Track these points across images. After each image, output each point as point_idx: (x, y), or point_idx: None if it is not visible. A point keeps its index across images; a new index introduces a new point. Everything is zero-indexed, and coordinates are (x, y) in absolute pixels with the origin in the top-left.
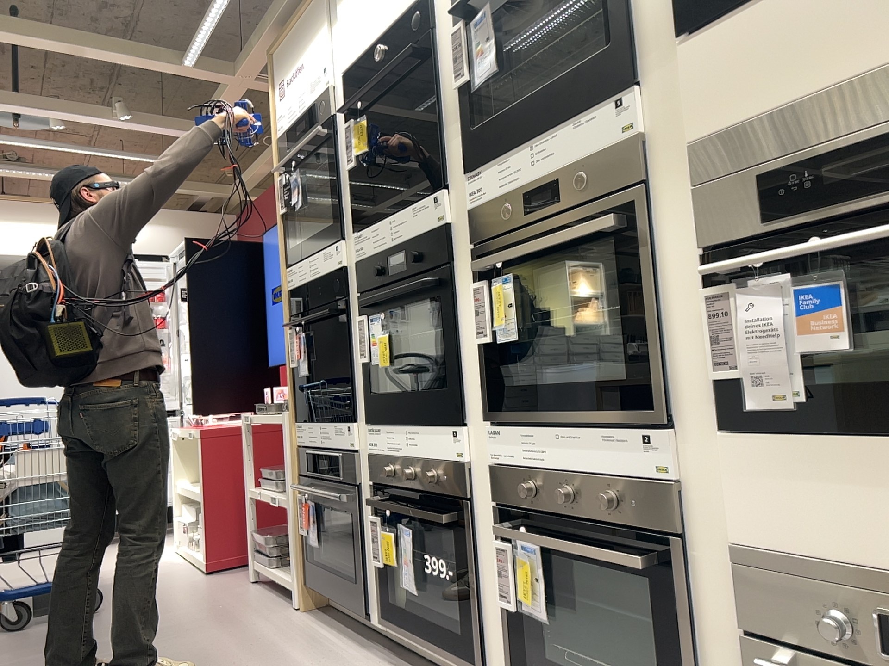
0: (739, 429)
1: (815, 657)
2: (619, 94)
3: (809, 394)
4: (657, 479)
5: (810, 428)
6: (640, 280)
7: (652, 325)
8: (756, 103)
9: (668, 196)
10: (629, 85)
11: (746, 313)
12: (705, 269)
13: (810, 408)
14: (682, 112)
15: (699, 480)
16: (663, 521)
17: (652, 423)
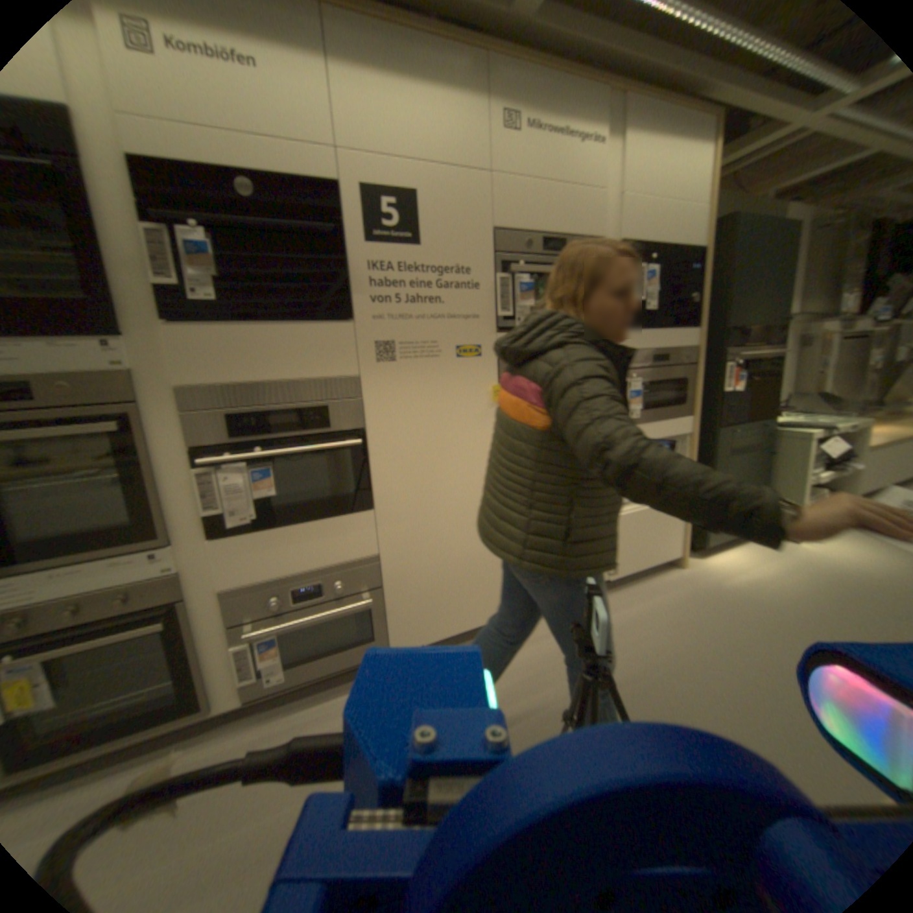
0: (215, 537)
1: (258, 621)
2: (100, 336)
3: (253, 515)
4: (156, 577)
5: (254, 529)
6: (134, 464)
7: (145, 491)
8: (218, 377)
9: (153, 413)
10: (111, 333)
11: (219, 481)
12: (196, 462)
13: (254, 521)
14: (161, 364)
15: (187, 568)
16: (164, 598)
17: (151, 547)
